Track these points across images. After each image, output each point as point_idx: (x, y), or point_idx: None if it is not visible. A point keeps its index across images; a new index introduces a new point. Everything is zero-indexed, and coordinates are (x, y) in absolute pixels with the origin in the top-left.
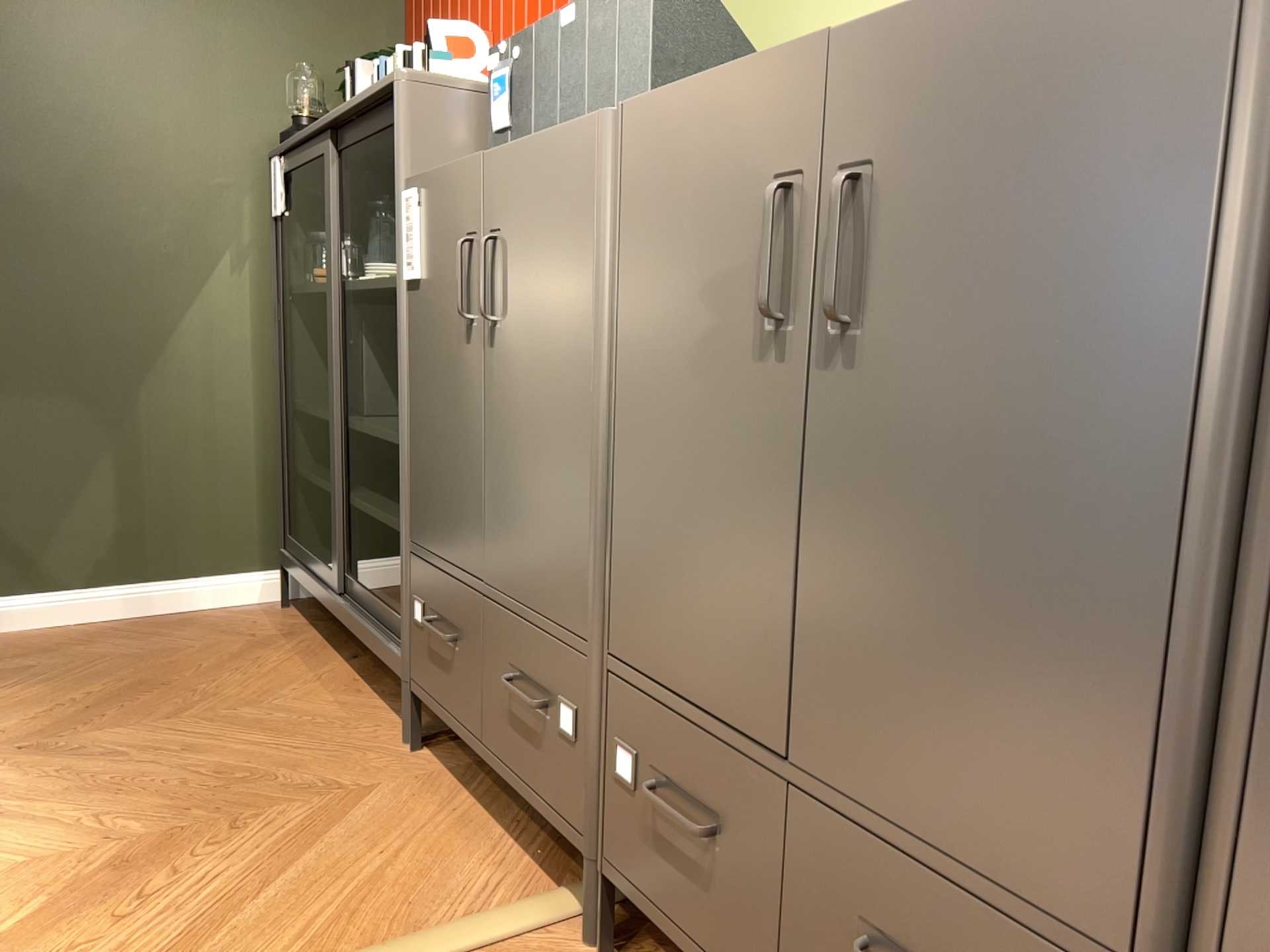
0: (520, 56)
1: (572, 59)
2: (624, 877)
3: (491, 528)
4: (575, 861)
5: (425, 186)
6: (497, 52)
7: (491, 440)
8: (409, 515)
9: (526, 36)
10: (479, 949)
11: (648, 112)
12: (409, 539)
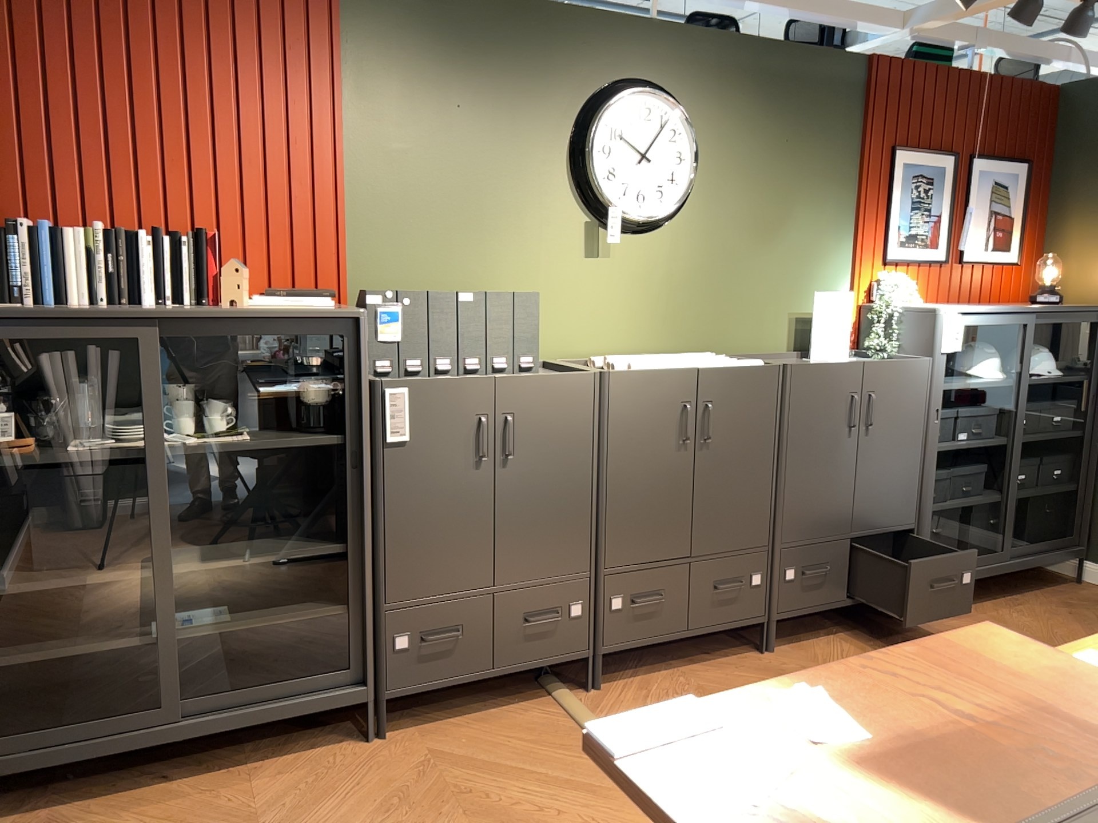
0: (409, 301)
1: (470, 316)
2: (617, 645)
3: (504, 557)
4: (524, 692)
5: (413, 386)
6: (379, 292)
7: (504, 514)
8: (384, 588)
9: (416, 291)
10: (591, 714)
11: (625, 376)
12: (384, 603)
